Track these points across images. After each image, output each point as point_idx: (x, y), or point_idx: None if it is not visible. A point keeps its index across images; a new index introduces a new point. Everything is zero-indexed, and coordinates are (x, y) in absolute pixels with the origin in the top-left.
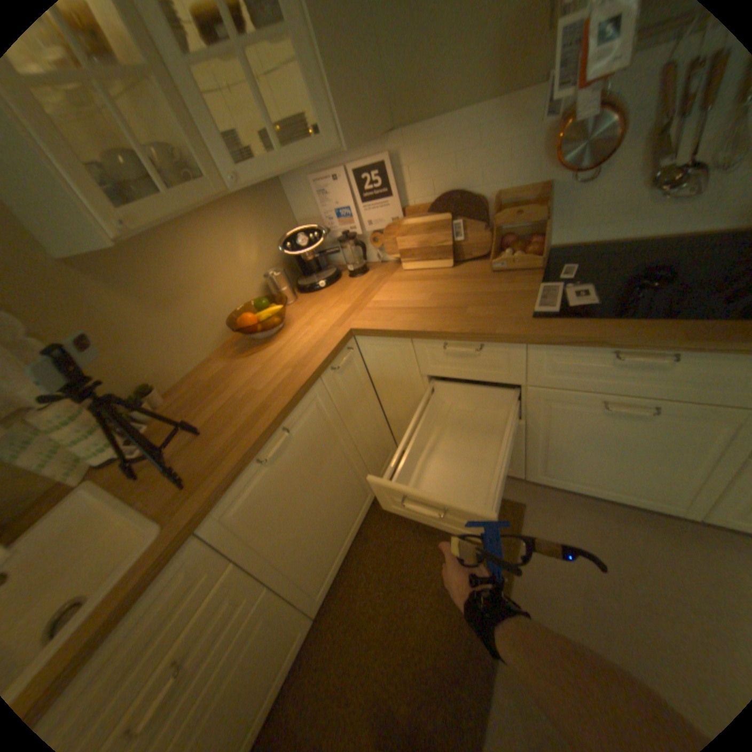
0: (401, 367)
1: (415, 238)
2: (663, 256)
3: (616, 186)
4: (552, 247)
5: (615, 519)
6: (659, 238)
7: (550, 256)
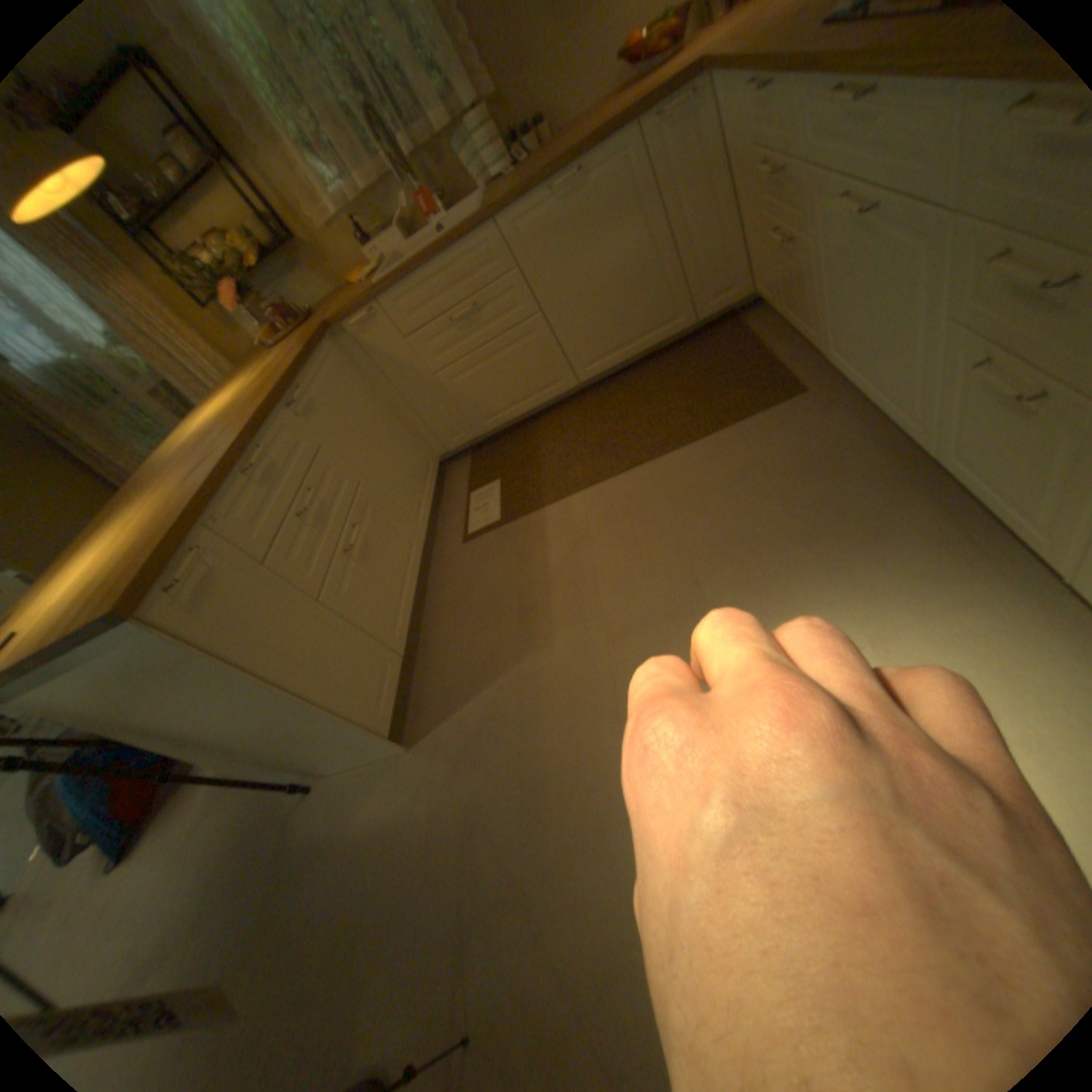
0: (740, 129)
1: None
2: None
3: None
4: None
5: (874, 436)
6: None
7: None
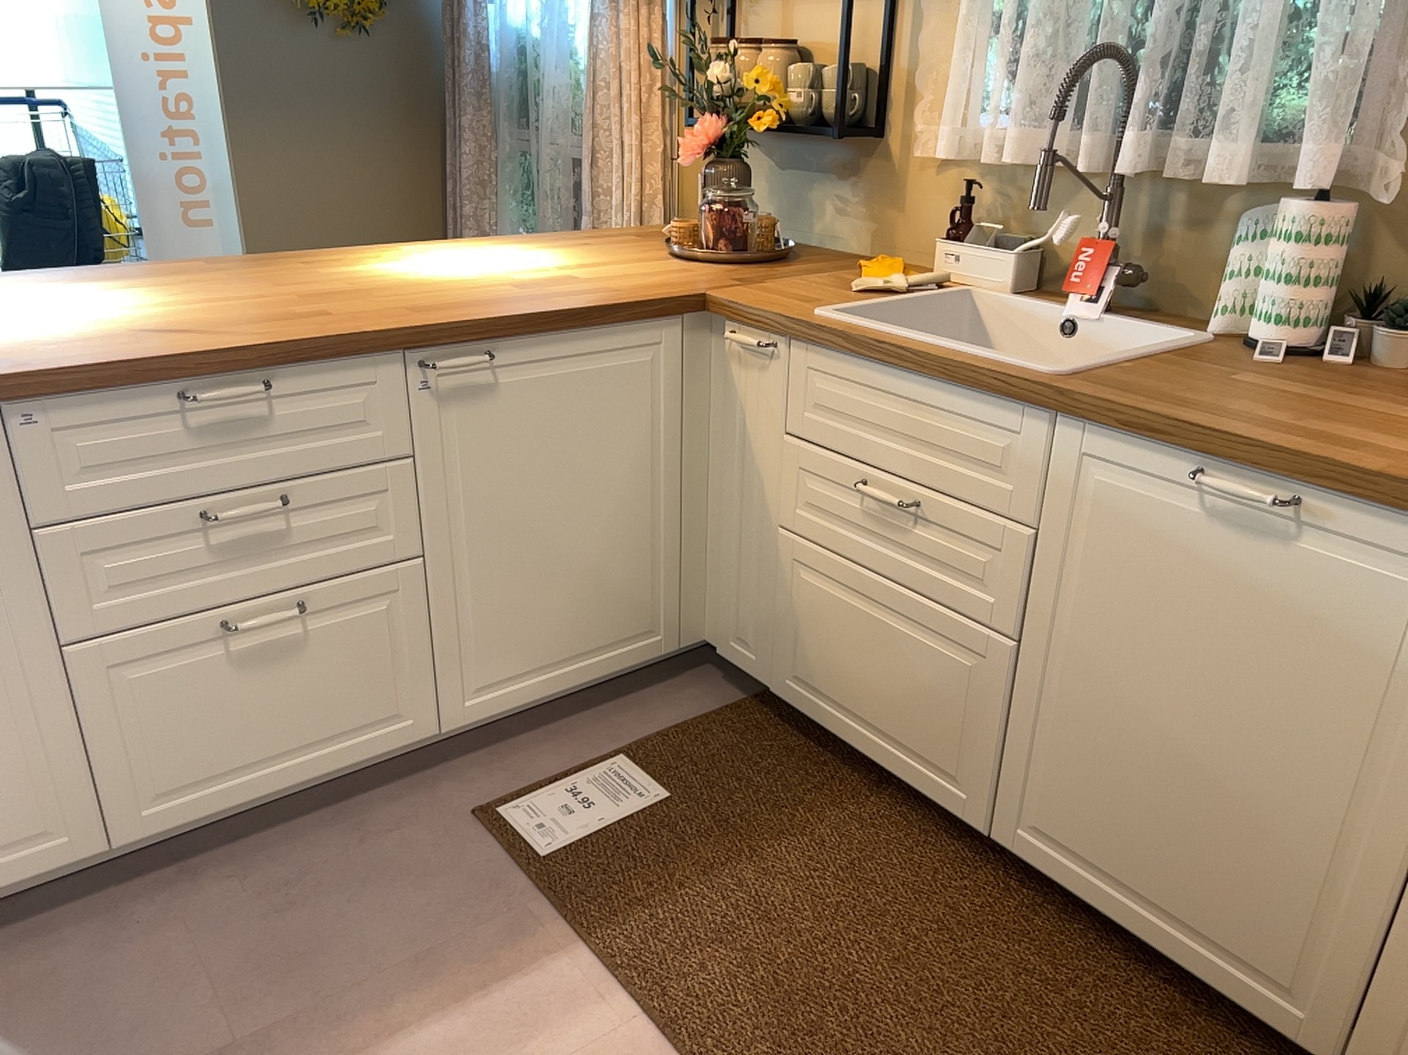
0: None
1: None
2: None
3: None
4: None
5: None
6: None
7: None
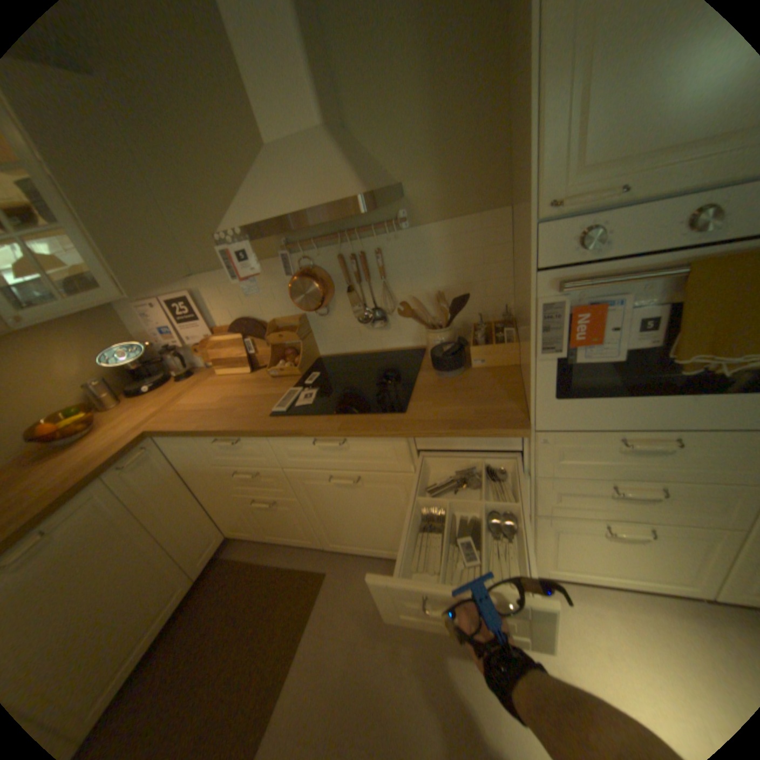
0: (195, 461)
1: (220, 351)
2: (384, 363)
3: (343, 319)
4: (321, 357)
5: (389, 574)
6: (380, 352)
7: (316, 364)
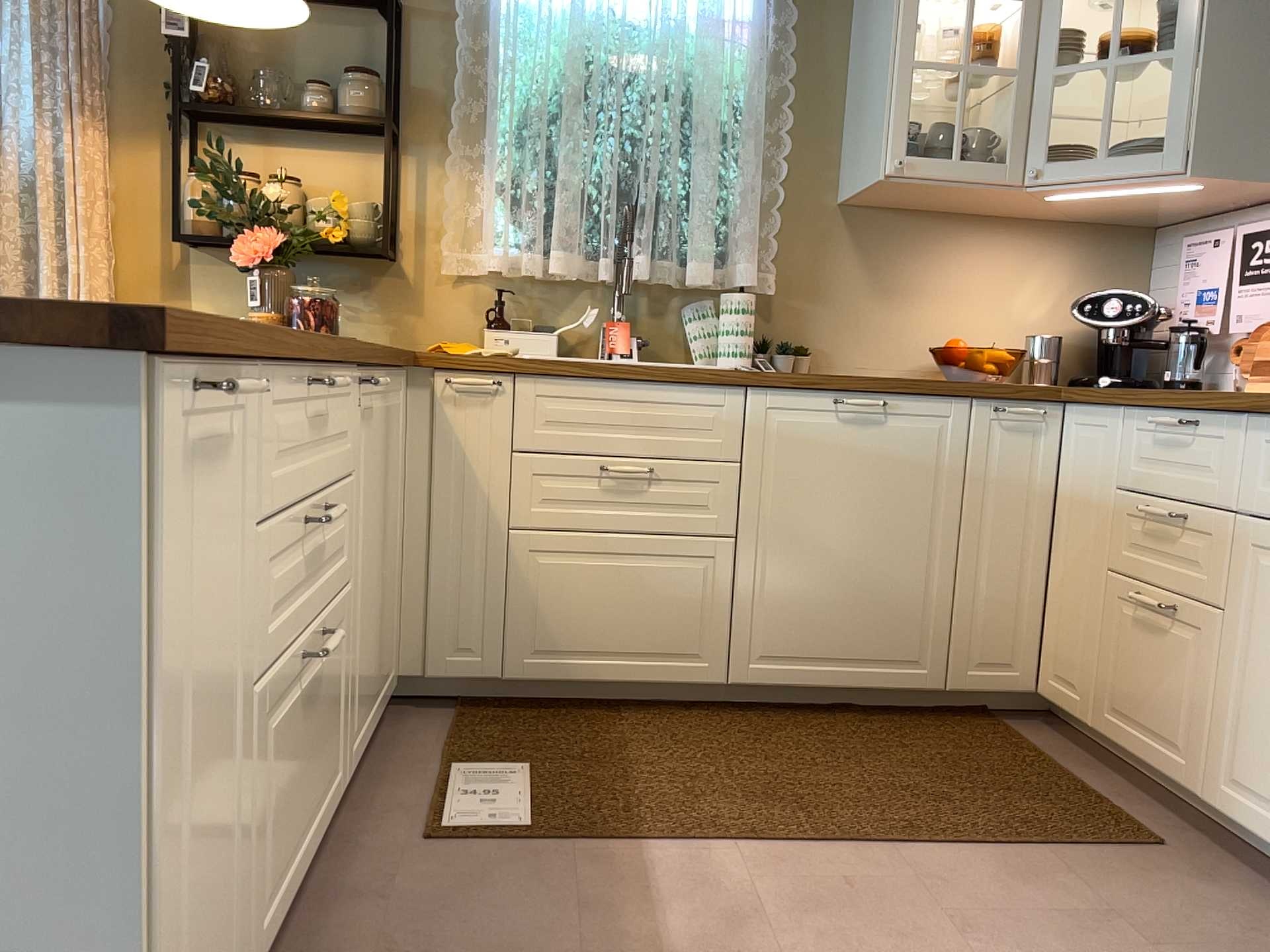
0: (1100, 473)
1: None
2: None
3: None
4: None
5: None
6: None
7: None
